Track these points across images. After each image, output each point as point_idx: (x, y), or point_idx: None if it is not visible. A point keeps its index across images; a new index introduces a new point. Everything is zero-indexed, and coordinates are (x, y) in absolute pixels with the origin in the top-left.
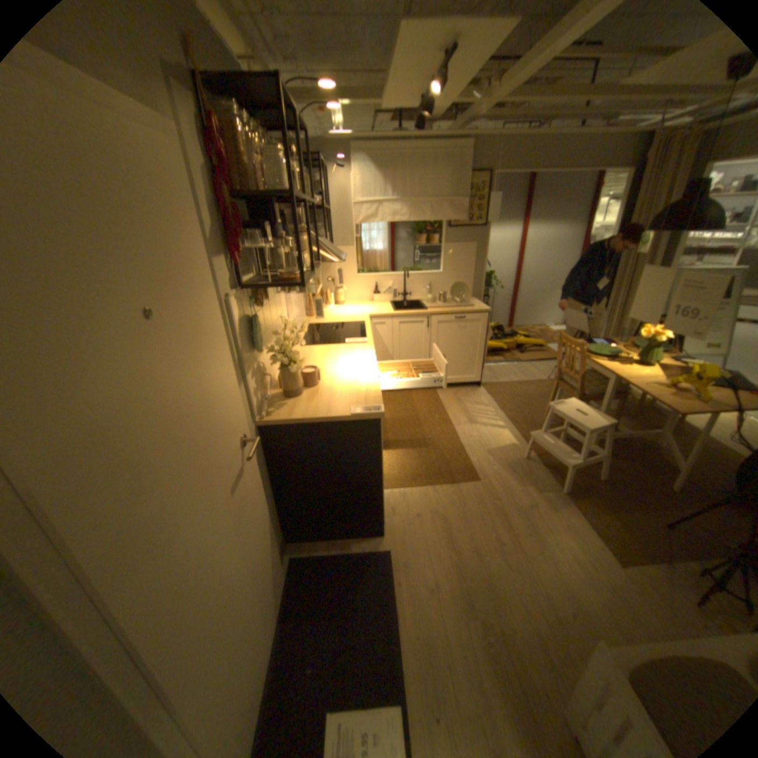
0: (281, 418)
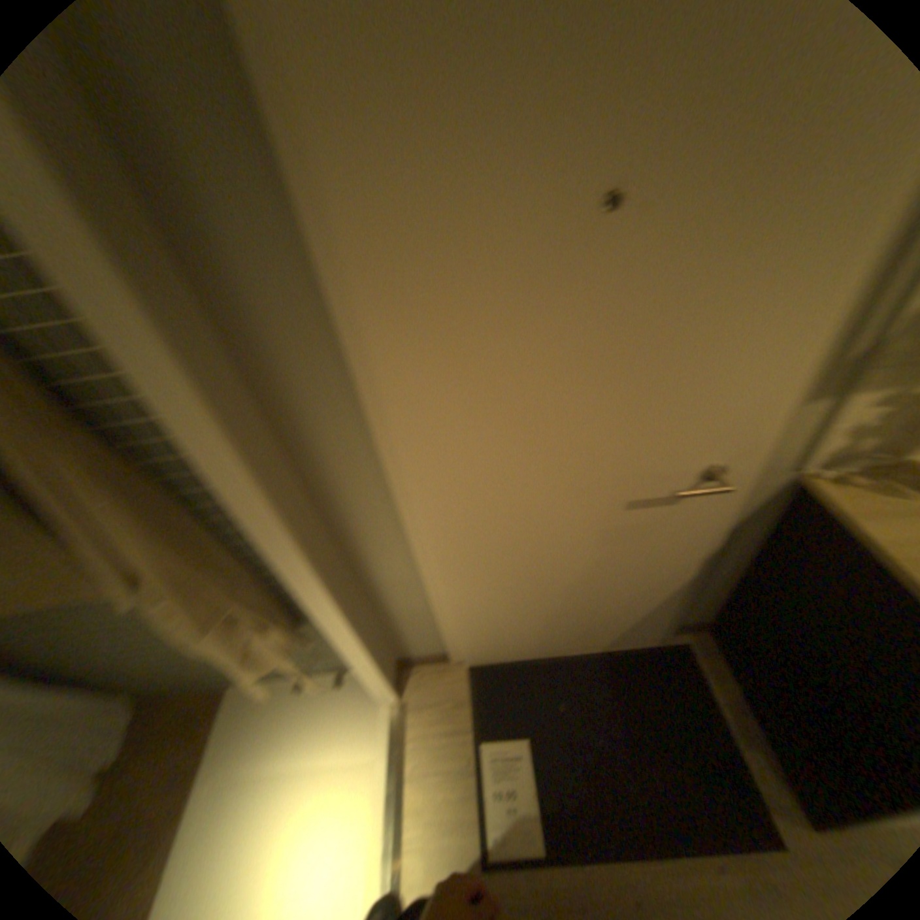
0: (846, 507)
